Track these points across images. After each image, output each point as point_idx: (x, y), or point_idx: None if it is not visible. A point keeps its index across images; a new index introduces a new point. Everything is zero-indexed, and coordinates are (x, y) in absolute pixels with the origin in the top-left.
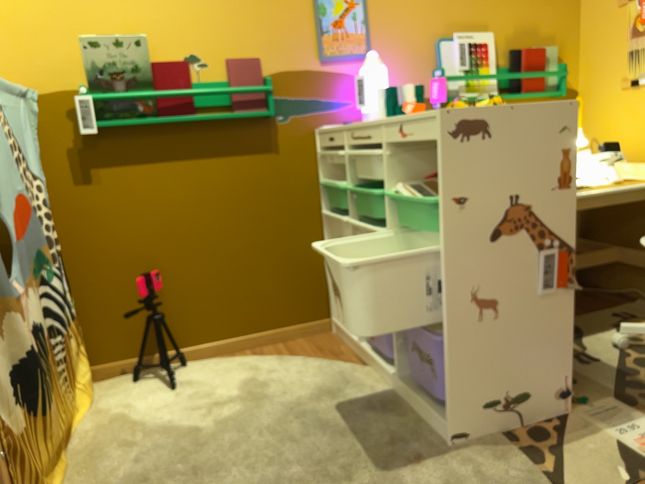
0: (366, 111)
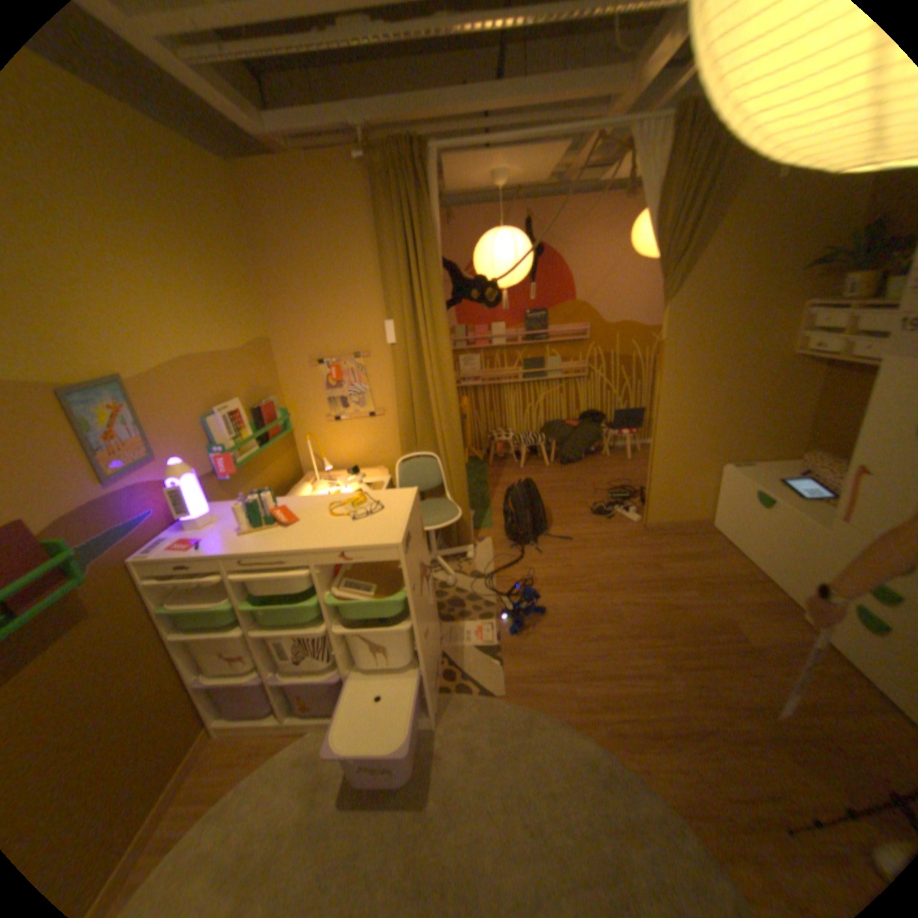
0: (188, 518)
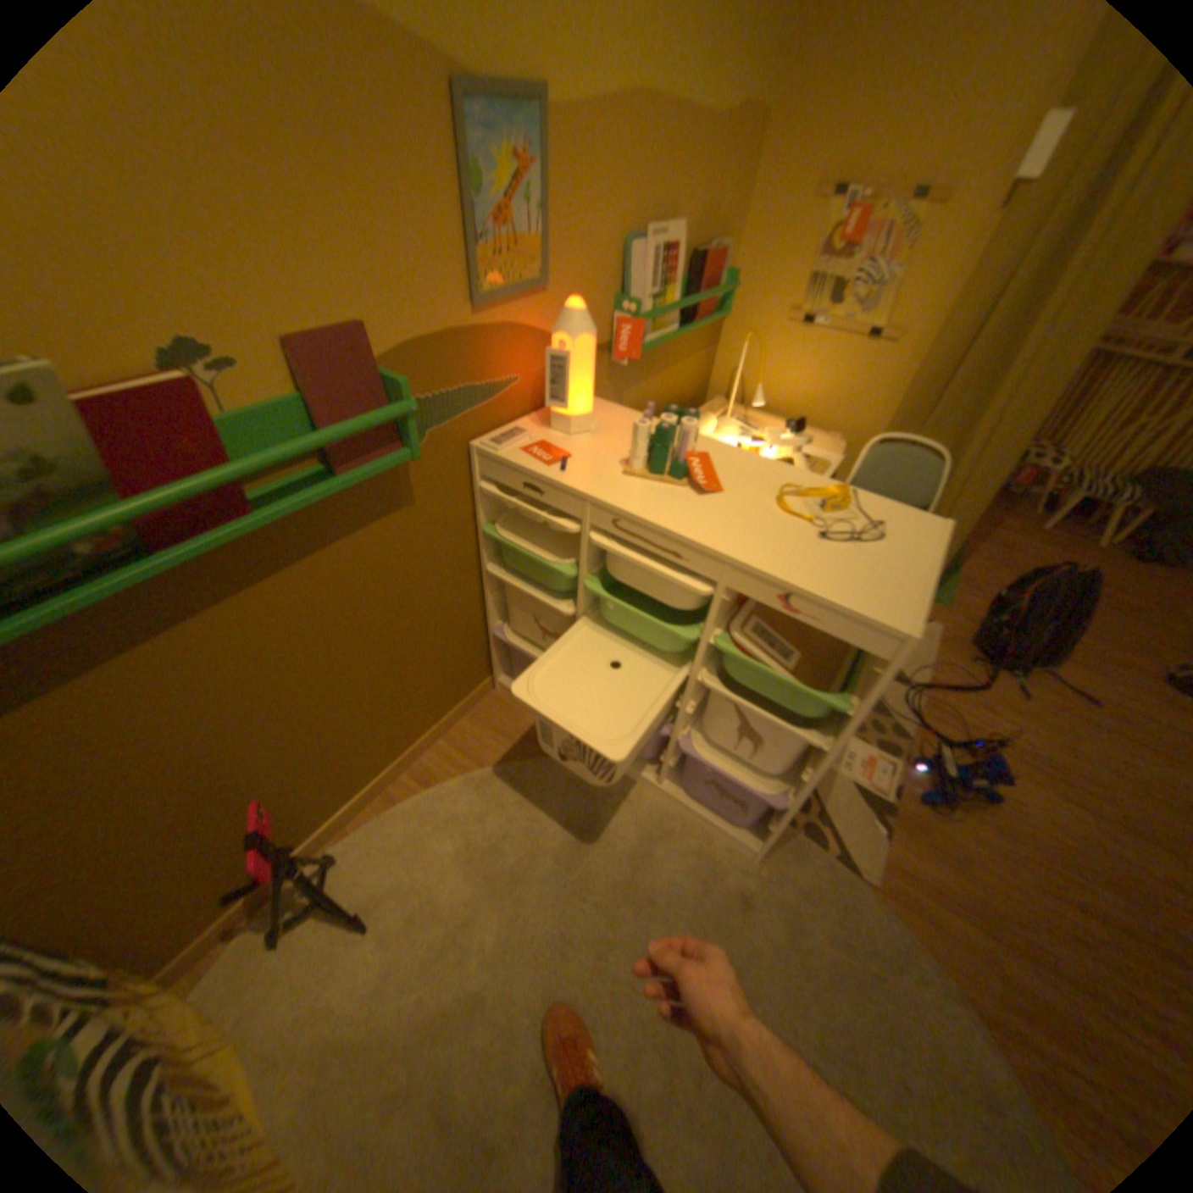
0: (561, 412)
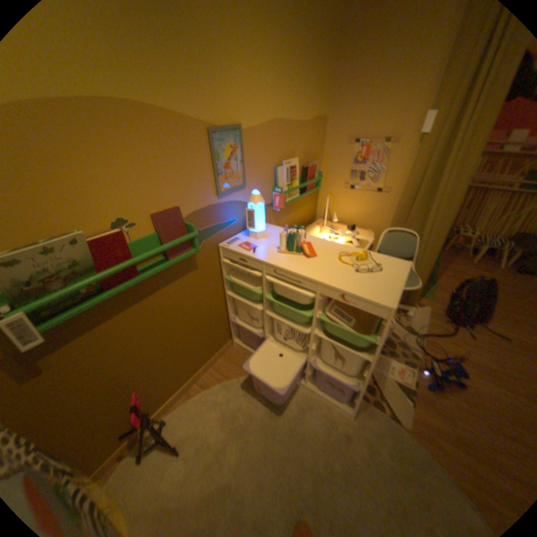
0: (253, 231)
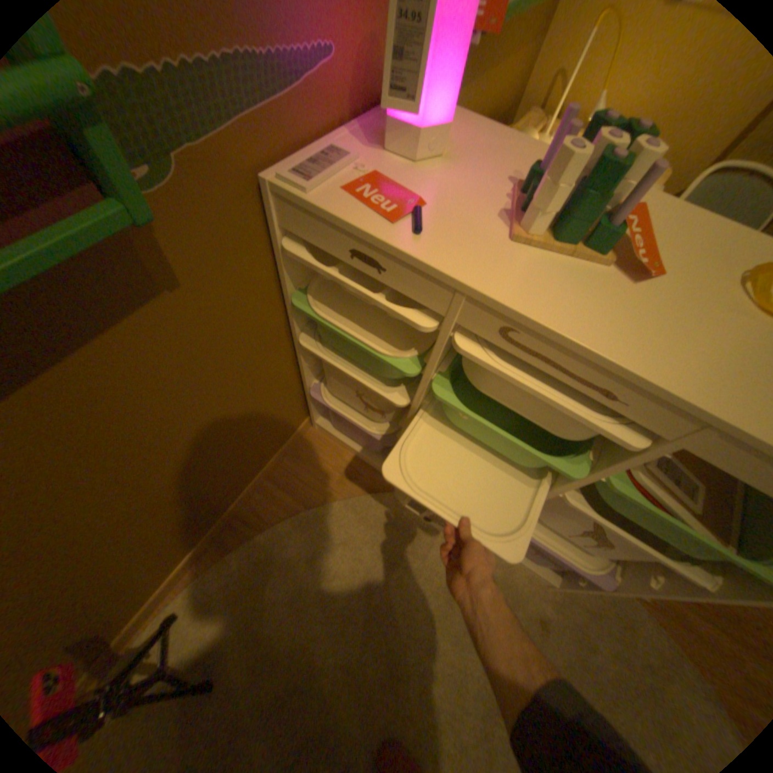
0: (406, 117)
